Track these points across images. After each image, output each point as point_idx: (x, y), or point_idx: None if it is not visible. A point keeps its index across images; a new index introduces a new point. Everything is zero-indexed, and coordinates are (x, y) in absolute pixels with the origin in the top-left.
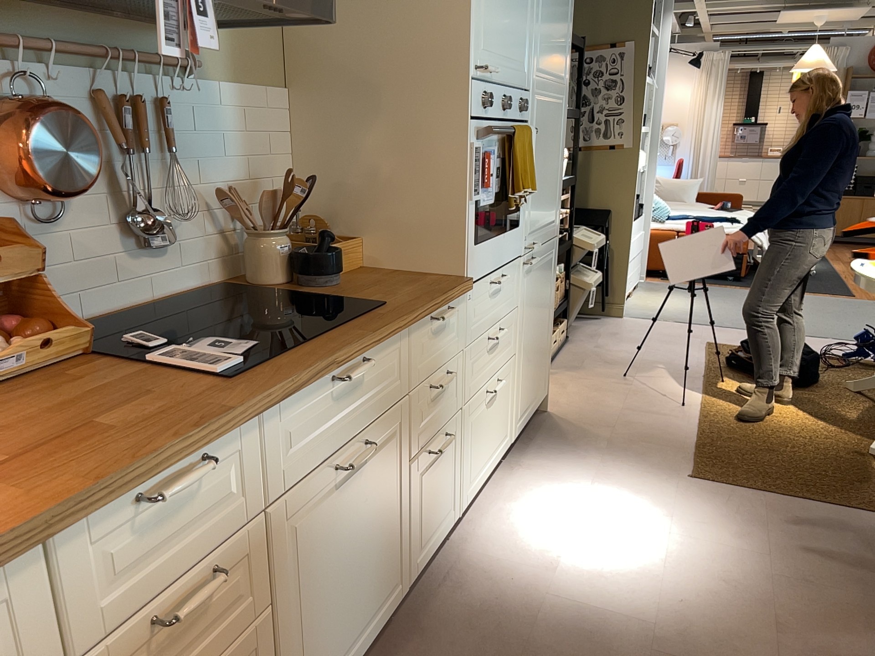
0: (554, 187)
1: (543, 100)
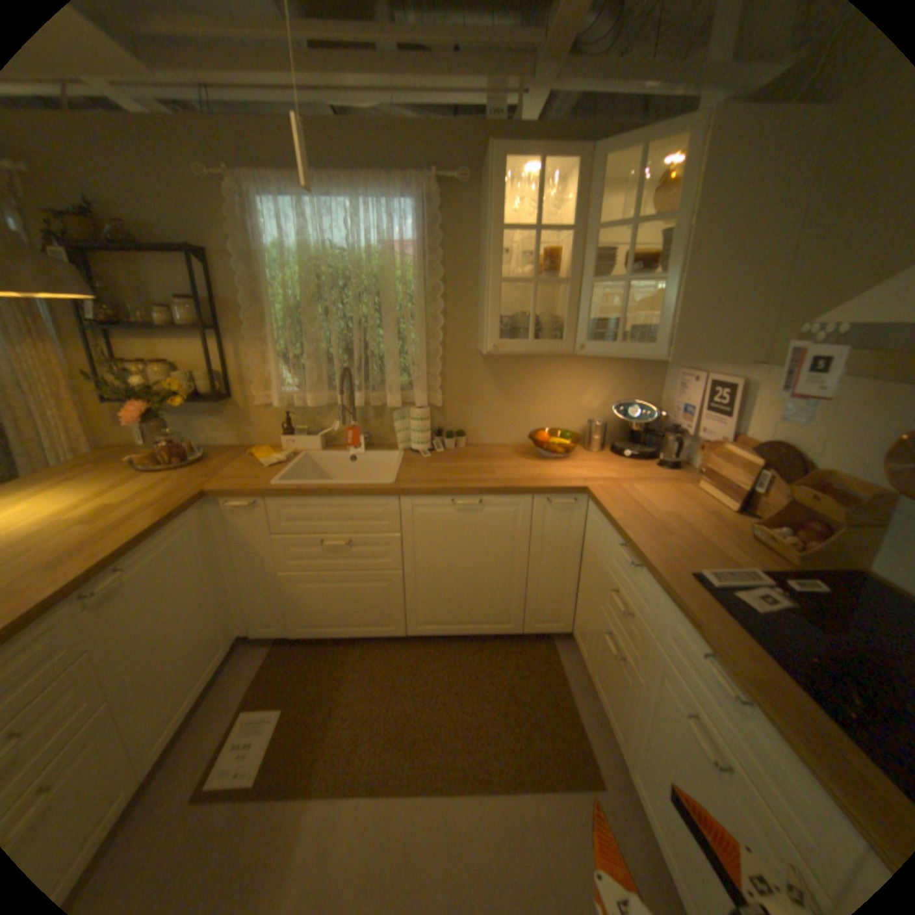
0: None
1: None
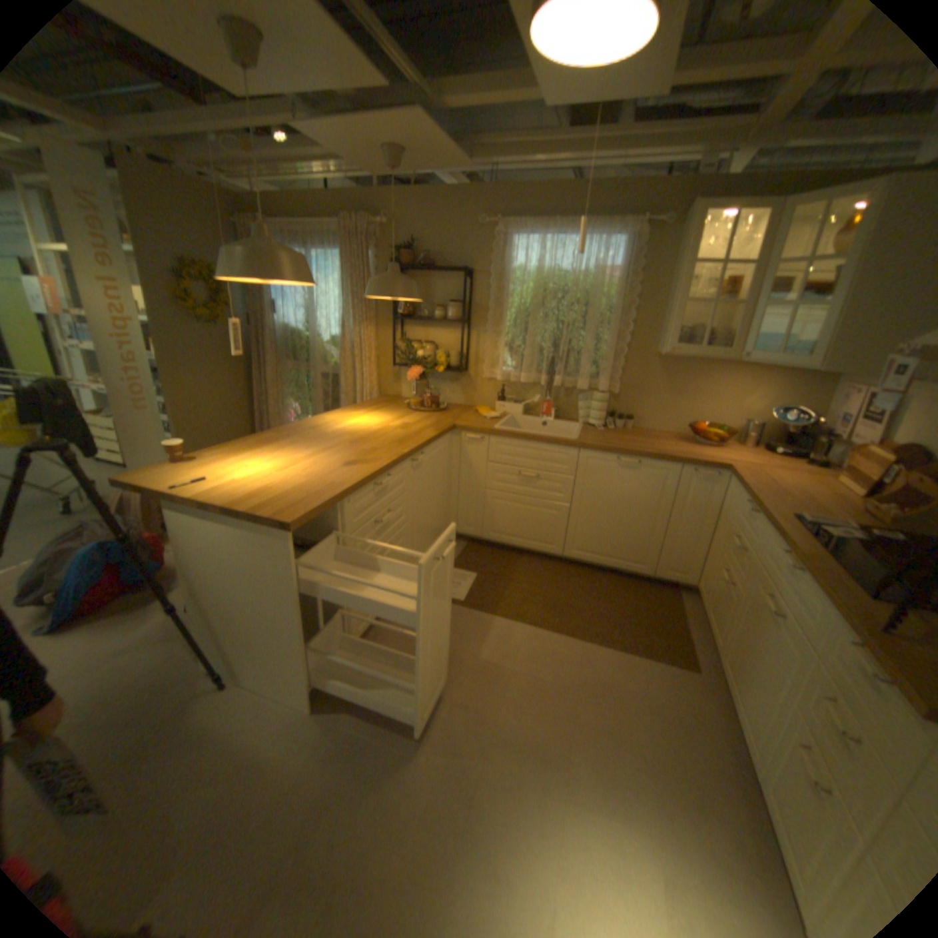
0: None
1: None
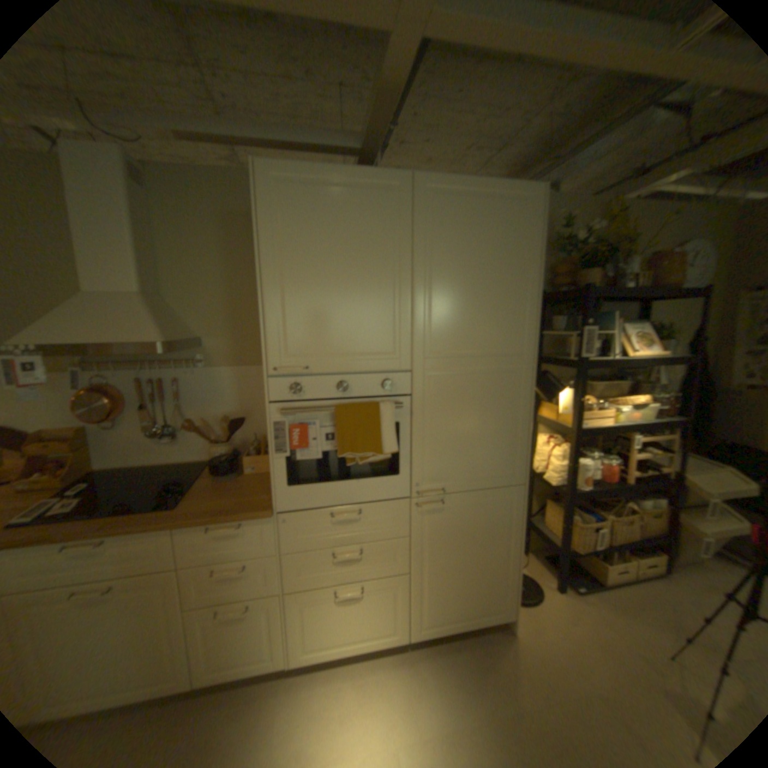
0: (502, 443)
1: (449, 373)
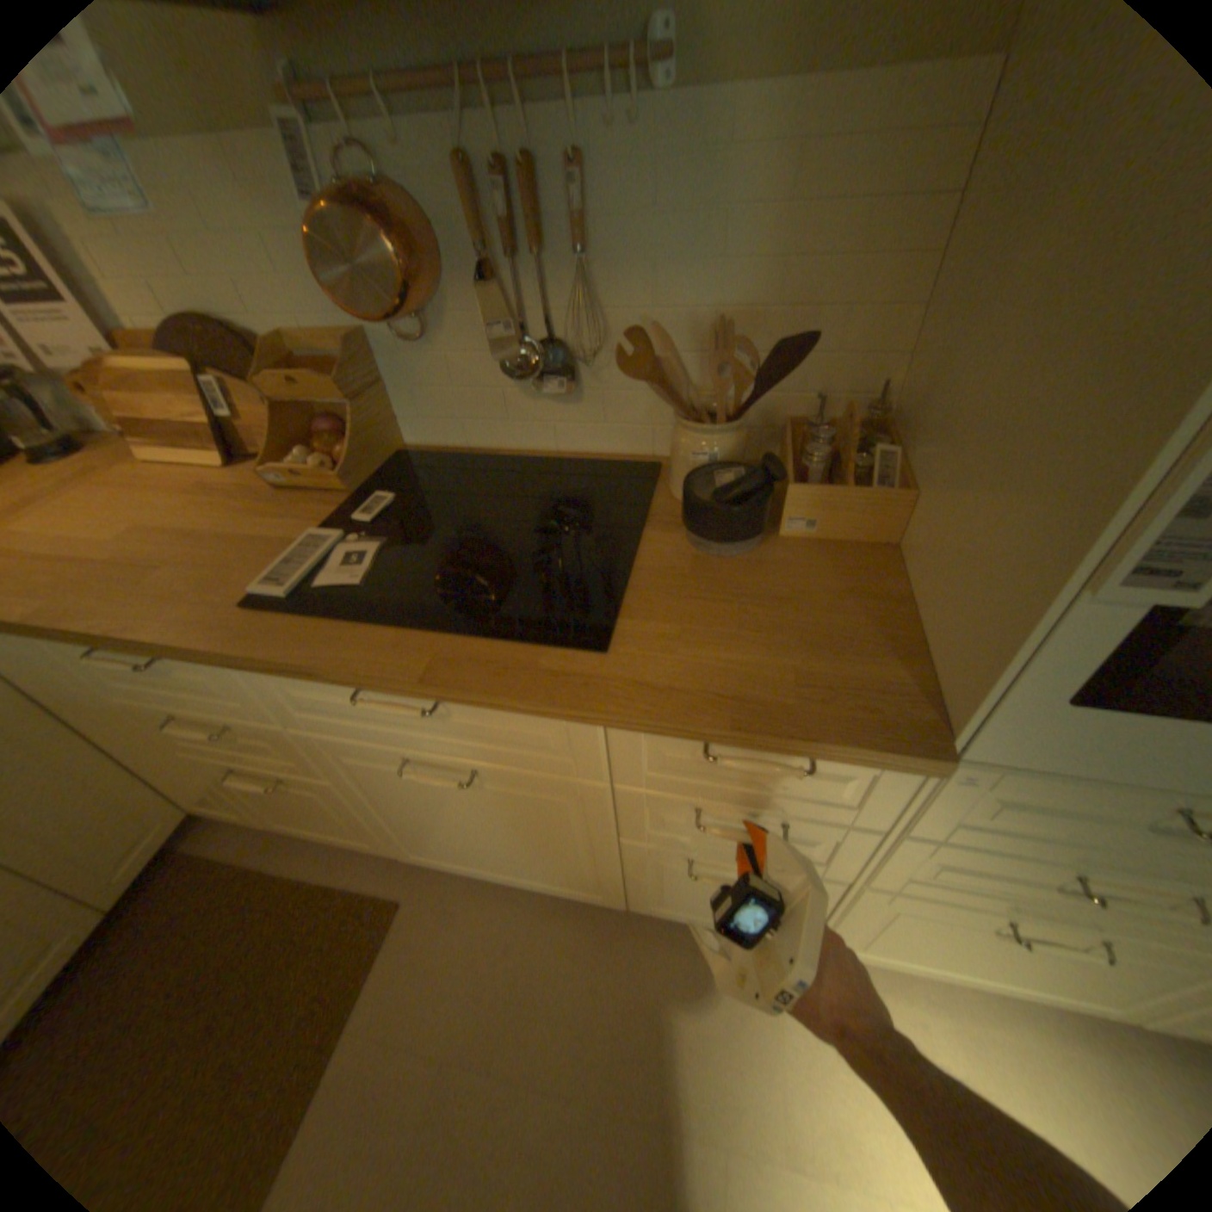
0: None
1: None
